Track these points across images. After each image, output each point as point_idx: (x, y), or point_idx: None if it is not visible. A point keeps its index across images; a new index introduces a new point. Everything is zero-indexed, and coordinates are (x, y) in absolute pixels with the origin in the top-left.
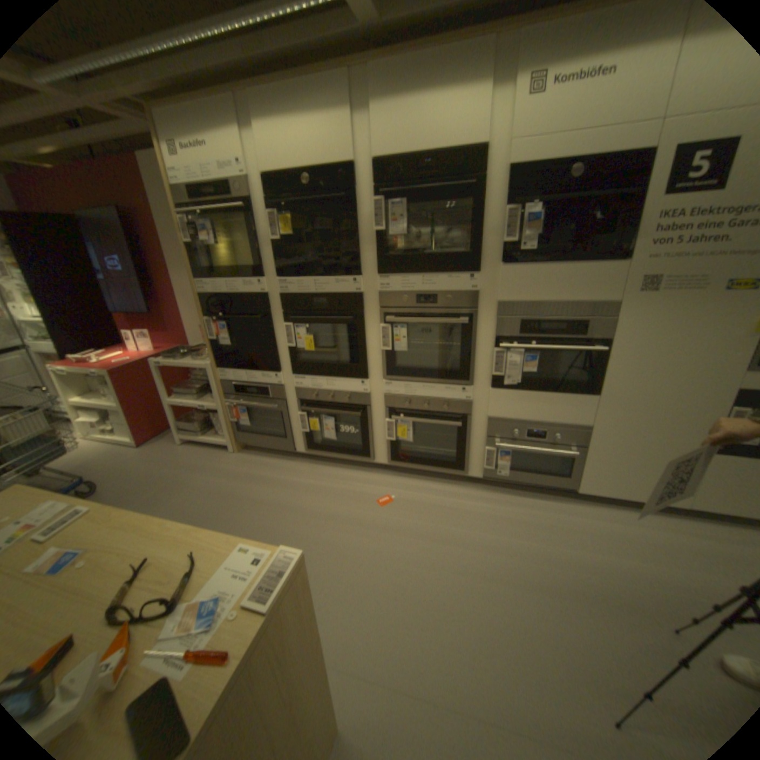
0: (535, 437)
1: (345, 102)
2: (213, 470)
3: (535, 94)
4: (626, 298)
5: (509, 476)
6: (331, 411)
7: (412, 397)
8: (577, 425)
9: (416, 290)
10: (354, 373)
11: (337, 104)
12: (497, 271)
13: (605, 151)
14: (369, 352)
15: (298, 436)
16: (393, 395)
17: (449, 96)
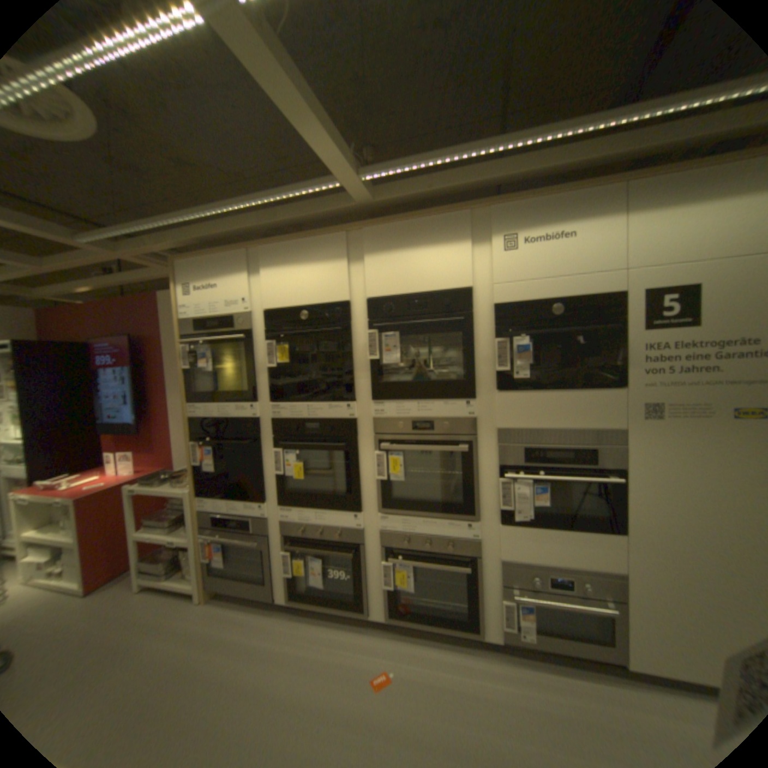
0: (562, 589)
1: (343, 256)
2: (167, 632)
3: (509, 251)
4: (633, 427)
5: (537, 645)
6: (318, 552)
7: (412, 535)
8: (609, 574)
9: (412, 416)
10: (345, 505)
11: (336, 257)
12: (493, 398)
13: (581, 294)
14: (363, 482)
15: (277, 584)
16: (390, 532)
17: (434, 252)
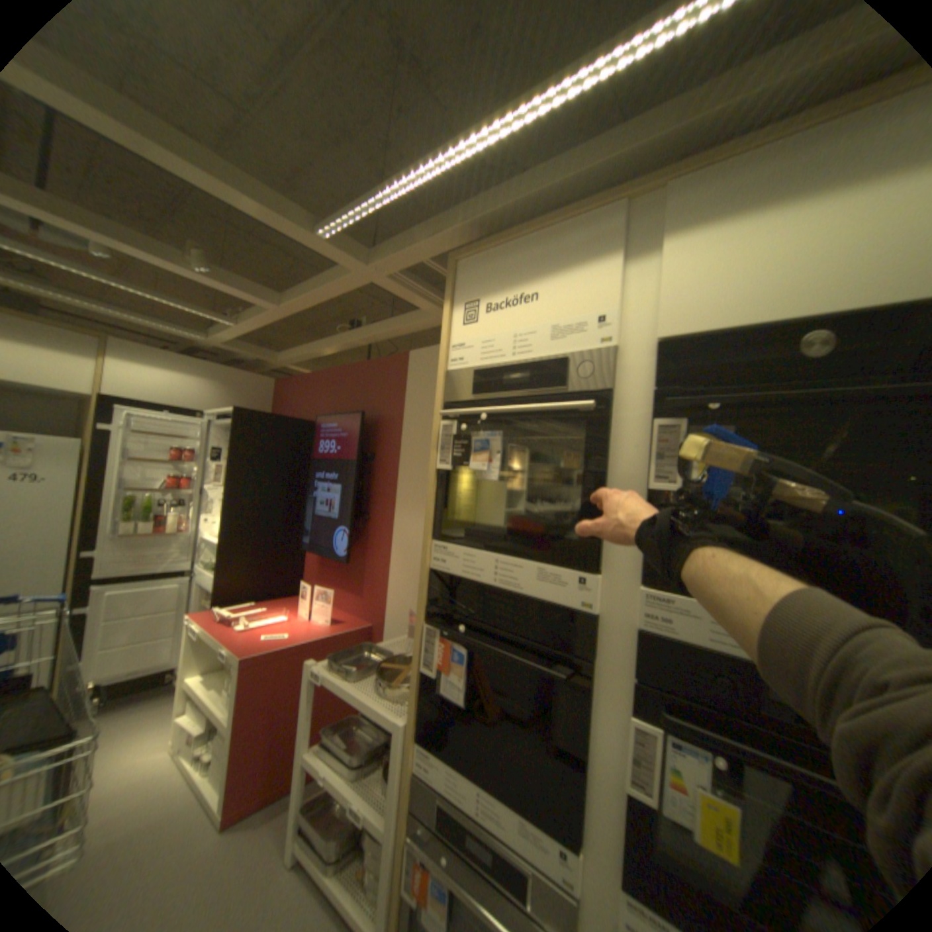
0: None
1: None
2: None
3: None
4: None
5: None
6: None
7: None
8: None
9: None
10: None
11: None
12: None
13: None
14: None
15: None
16: None
17: None
